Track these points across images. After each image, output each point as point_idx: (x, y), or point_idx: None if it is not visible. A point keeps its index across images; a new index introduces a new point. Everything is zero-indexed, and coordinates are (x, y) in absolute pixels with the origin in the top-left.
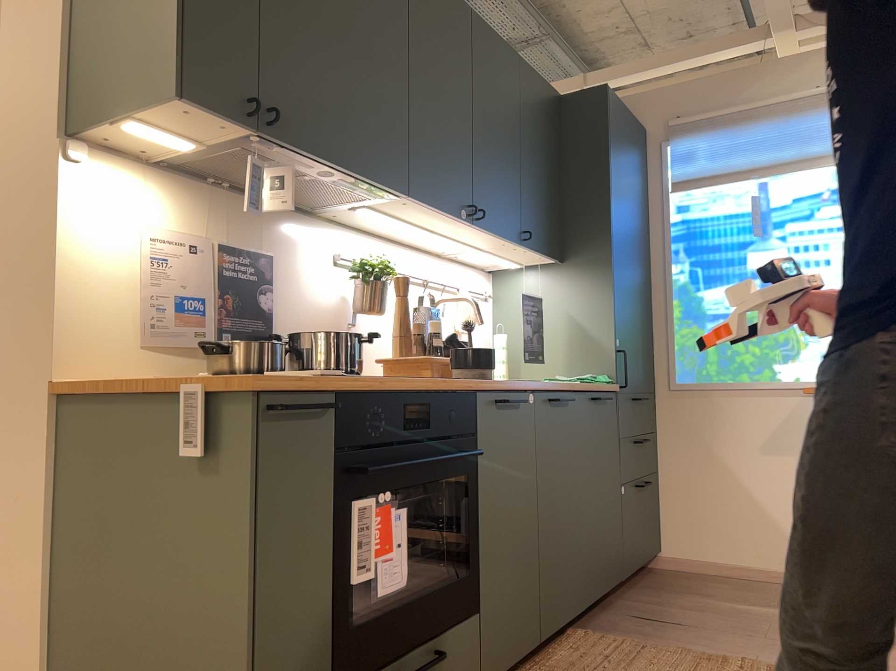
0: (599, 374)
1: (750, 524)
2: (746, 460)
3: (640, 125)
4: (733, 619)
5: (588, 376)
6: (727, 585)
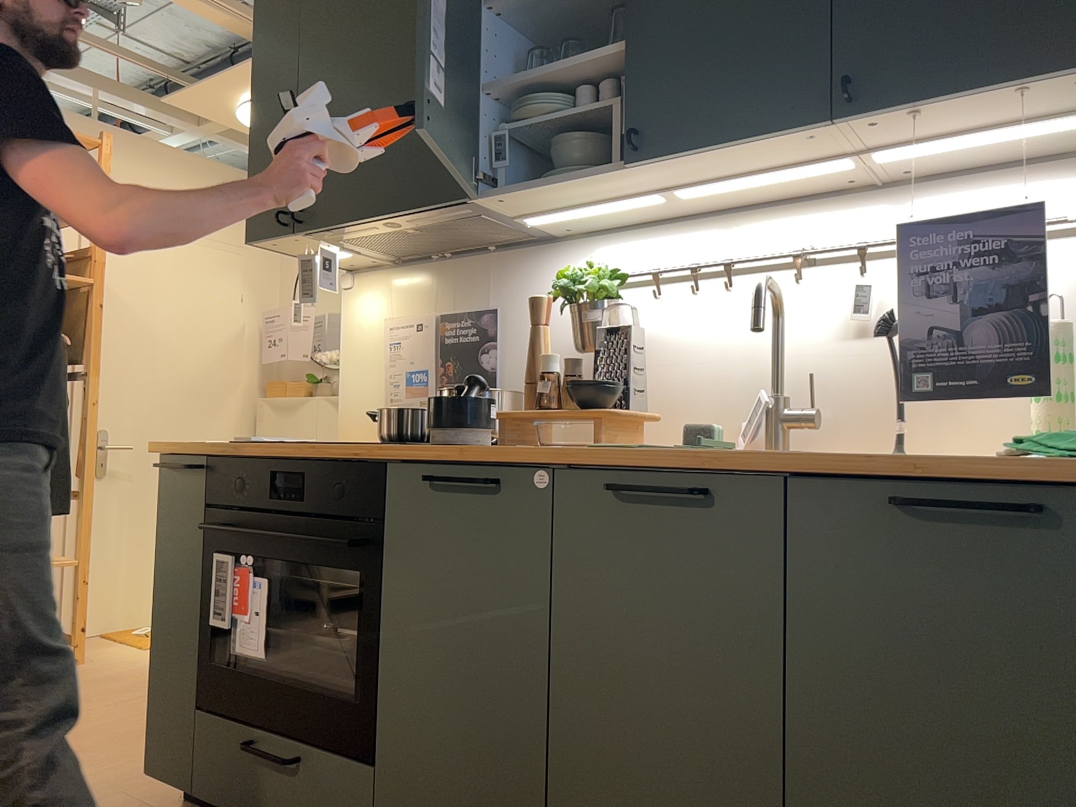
0: None
1: None
2: None
3: None
4: None
5: None
6: None
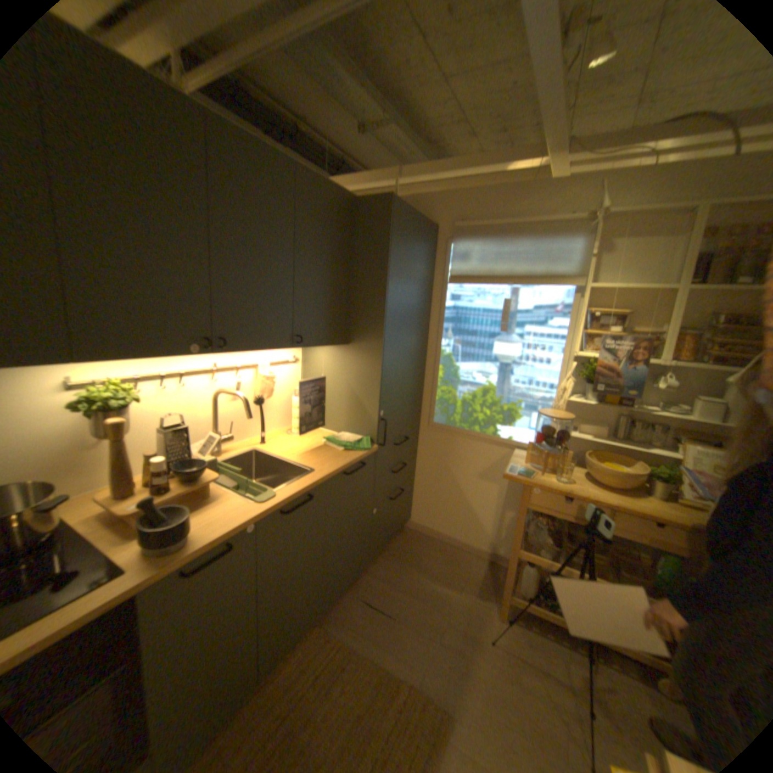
0: (365, 435)
1: (464, 519)
2: (468, 481)
3: (436, 222)
4: (428, 611)
5: (353, 441)
6: (441, 557)
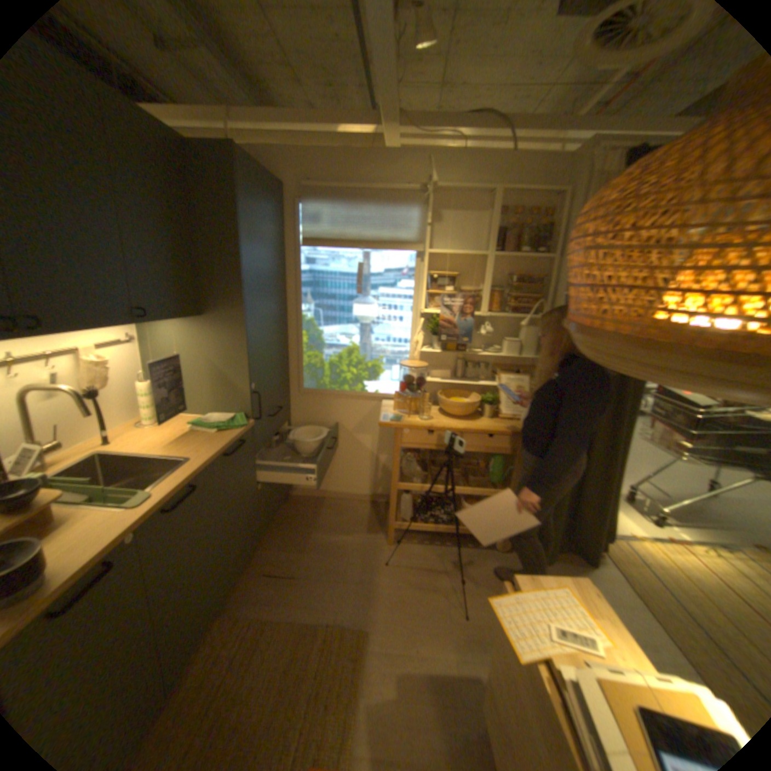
0: (238, 412)
1: (344, 472)
2: (344, 437)
3: (280, 179)
4: (327, 560)
5: (226, 420)
6: (328, 511)
